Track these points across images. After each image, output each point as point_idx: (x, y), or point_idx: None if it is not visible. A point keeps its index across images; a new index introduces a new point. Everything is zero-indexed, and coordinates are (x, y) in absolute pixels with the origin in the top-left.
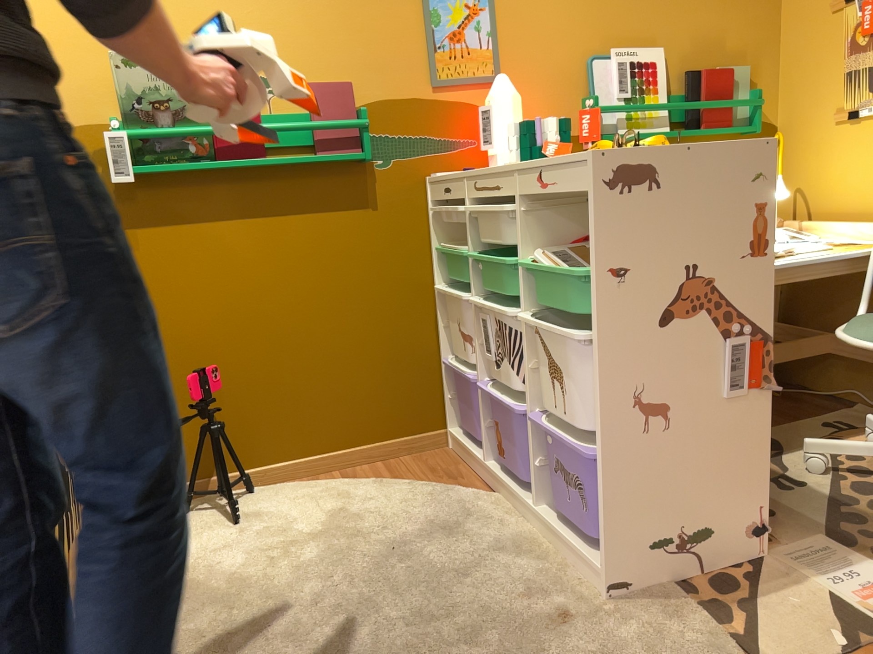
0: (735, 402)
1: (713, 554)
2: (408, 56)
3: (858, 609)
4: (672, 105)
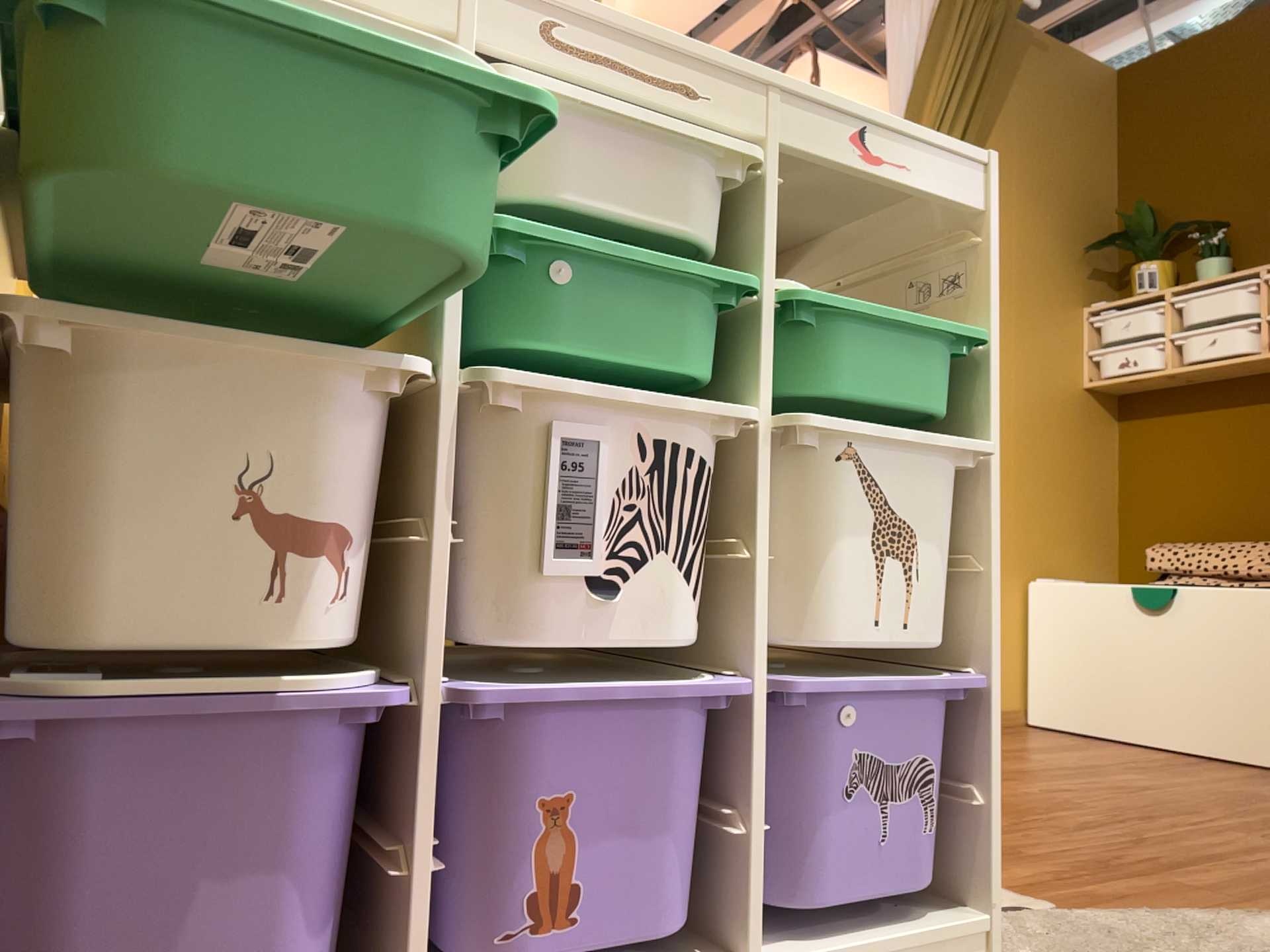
0: None
1: None
2: None
3: None
4: None
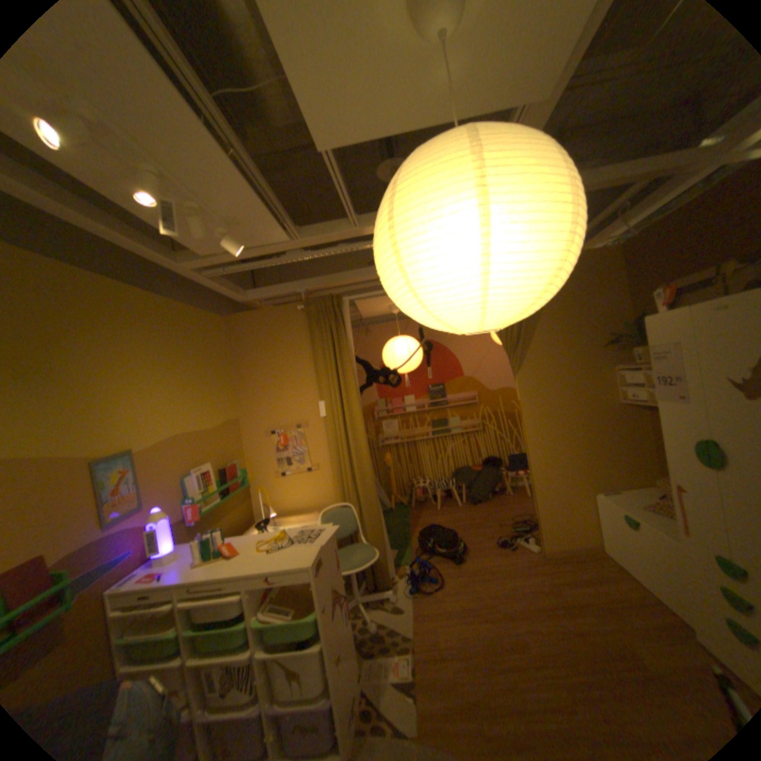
0: (347, 631)
1: (355, 705)
2: (84, 516)
3: (397, 681)
4: (217, 487)
